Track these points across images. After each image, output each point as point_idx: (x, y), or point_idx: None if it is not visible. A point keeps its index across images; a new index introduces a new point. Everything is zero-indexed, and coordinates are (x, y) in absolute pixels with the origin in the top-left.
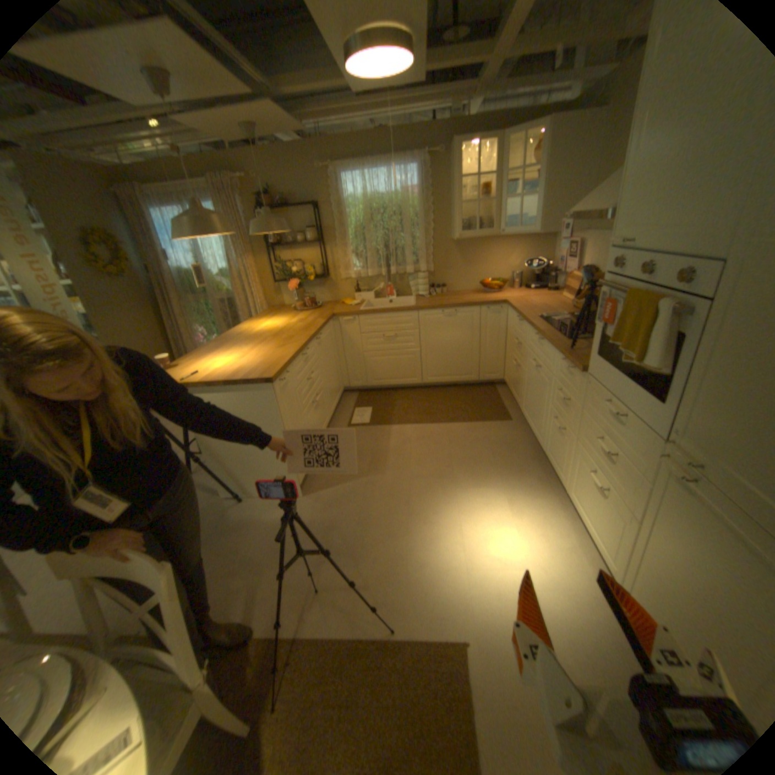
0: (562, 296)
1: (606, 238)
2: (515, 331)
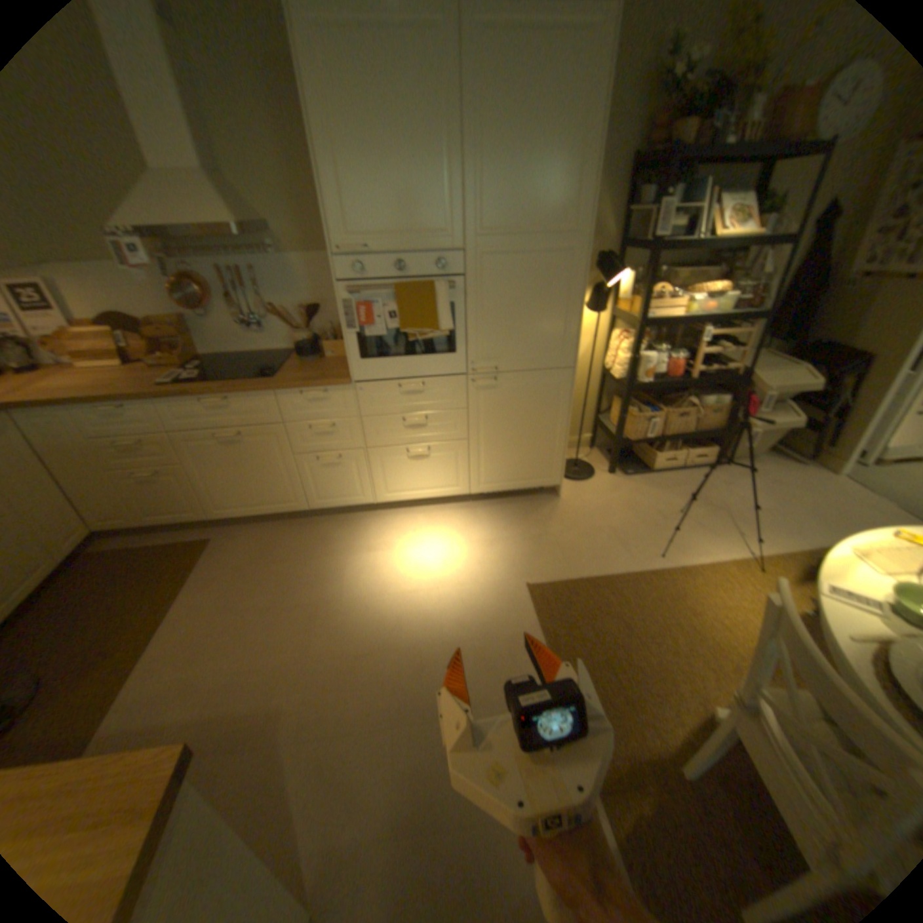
0: (84, 369)
1: (117, 273)
2: (98, 435)
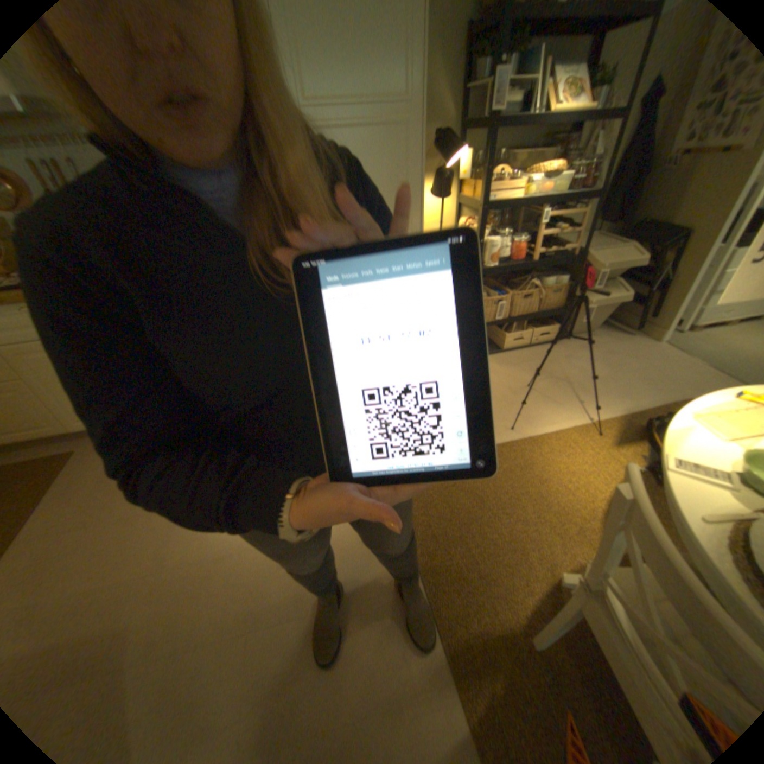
0: None
1: None
2: None
